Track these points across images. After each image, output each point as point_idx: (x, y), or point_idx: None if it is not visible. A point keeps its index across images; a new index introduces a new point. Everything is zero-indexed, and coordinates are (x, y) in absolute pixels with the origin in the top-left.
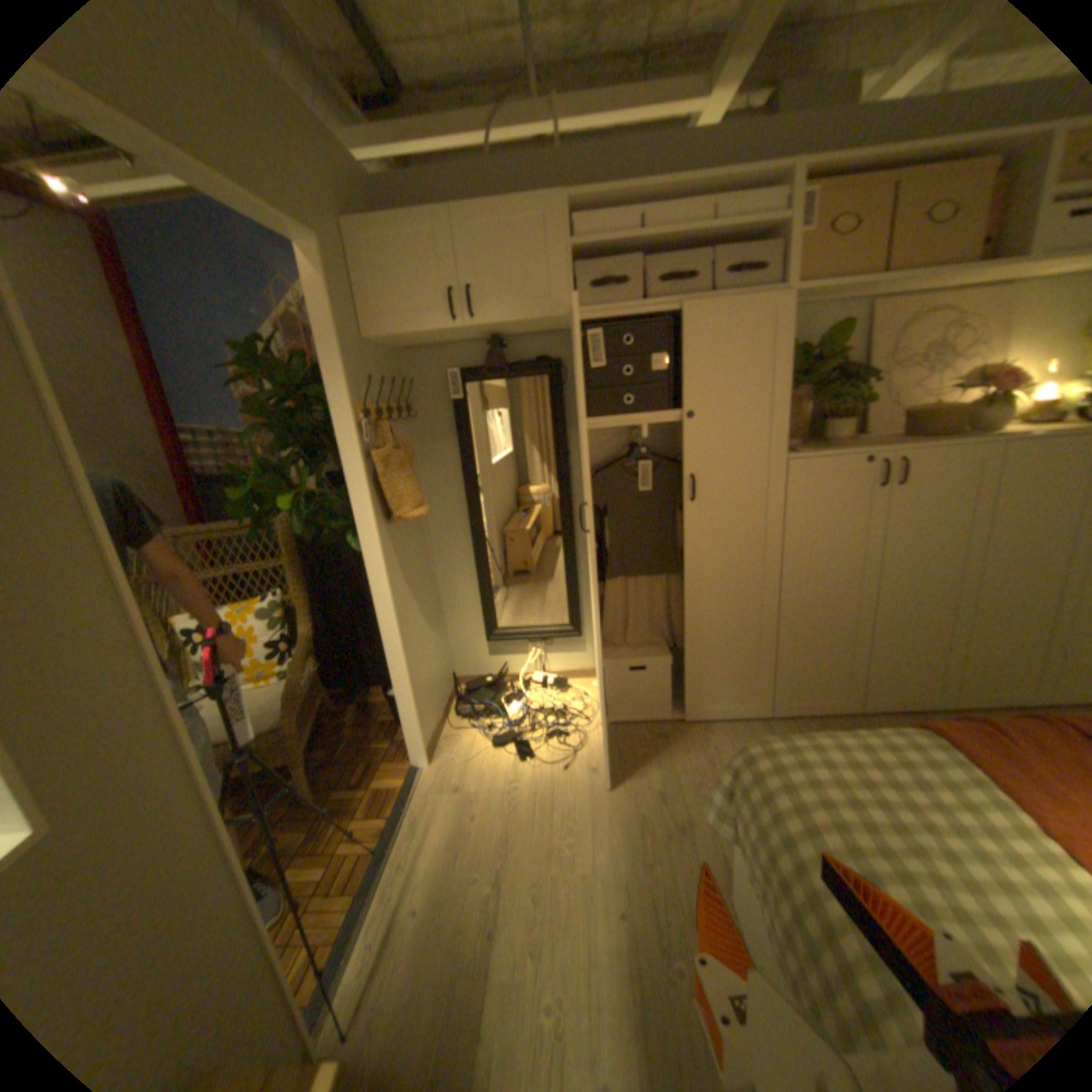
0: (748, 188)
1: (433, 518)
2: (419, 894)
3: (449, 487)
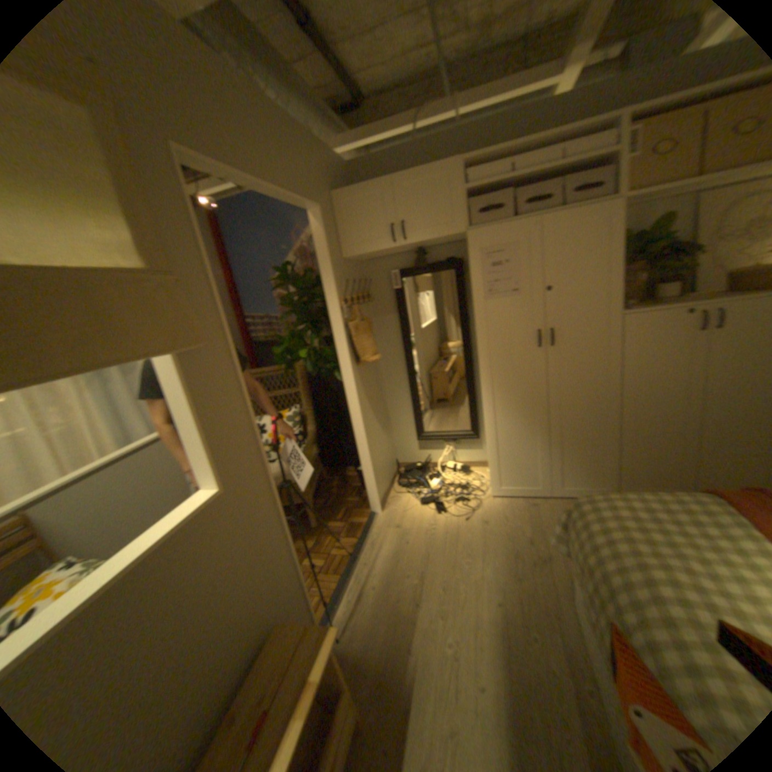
0: (589, 134)
1: (384, 363)
2: (377, 579)
3: (393, 344)
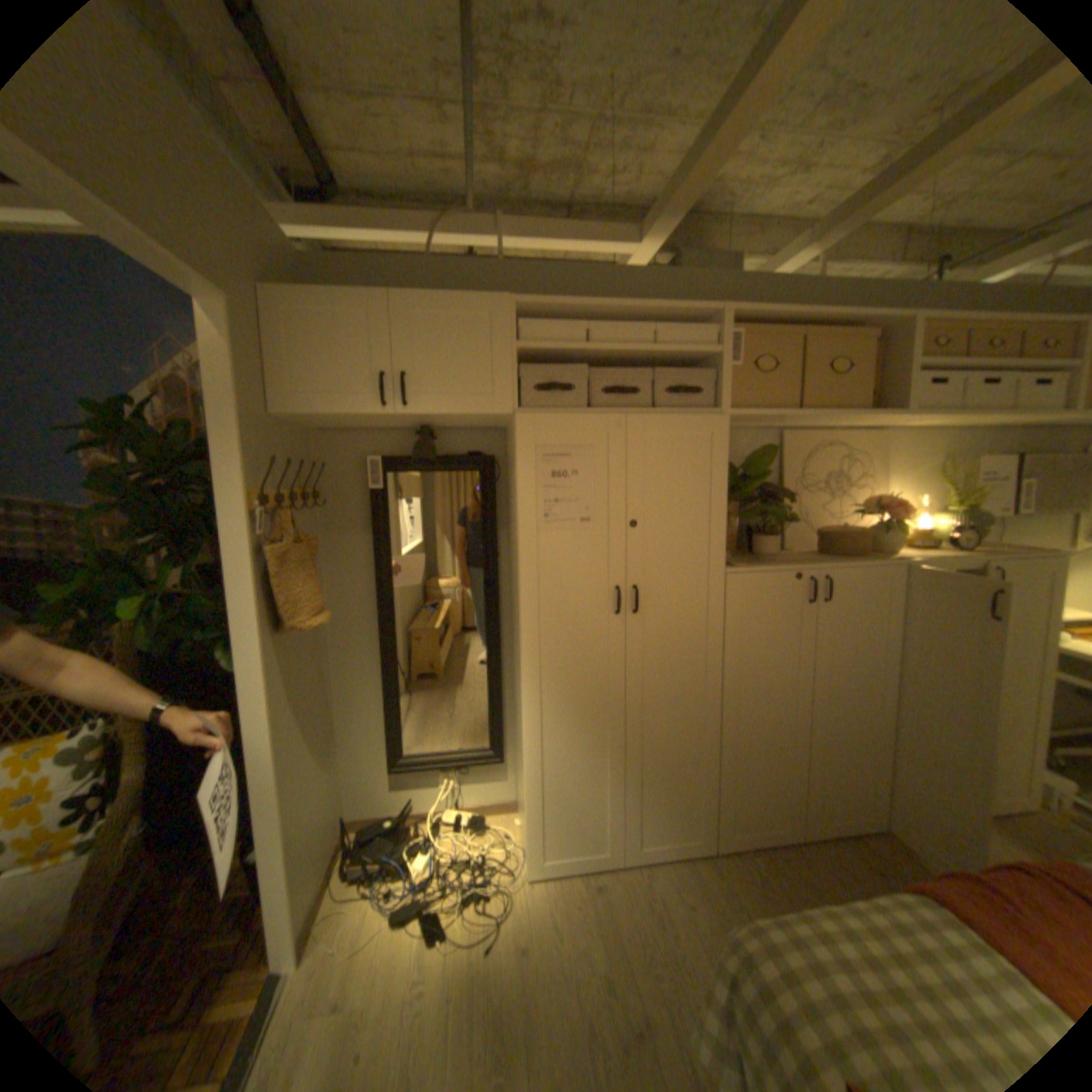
0: (681, 322)
1: (333, 621)
2: None
3: (356, 586)
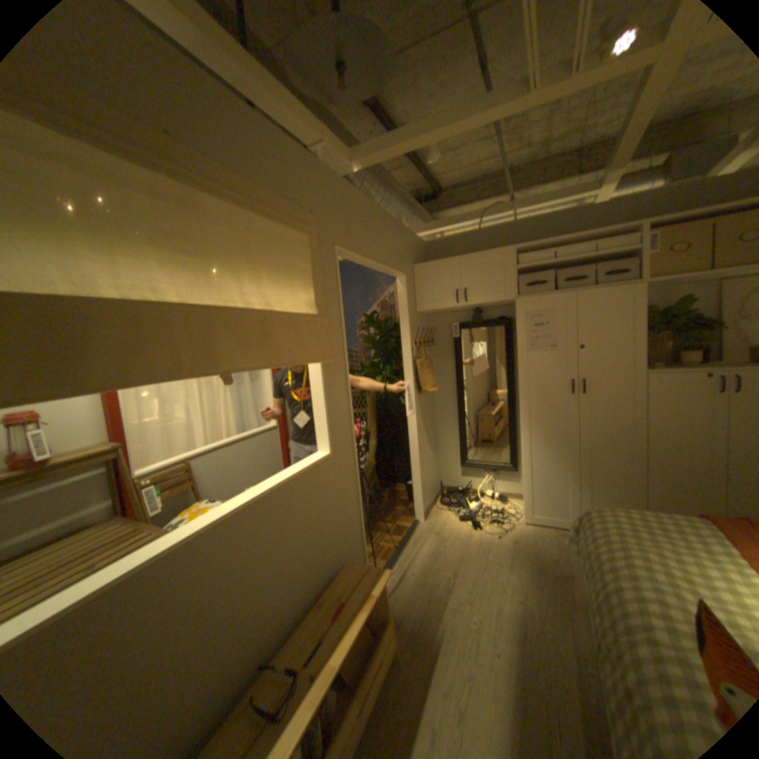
0: (617, 234)
1: (437, 396)
2: (416, 570)
3: (447, 381)
